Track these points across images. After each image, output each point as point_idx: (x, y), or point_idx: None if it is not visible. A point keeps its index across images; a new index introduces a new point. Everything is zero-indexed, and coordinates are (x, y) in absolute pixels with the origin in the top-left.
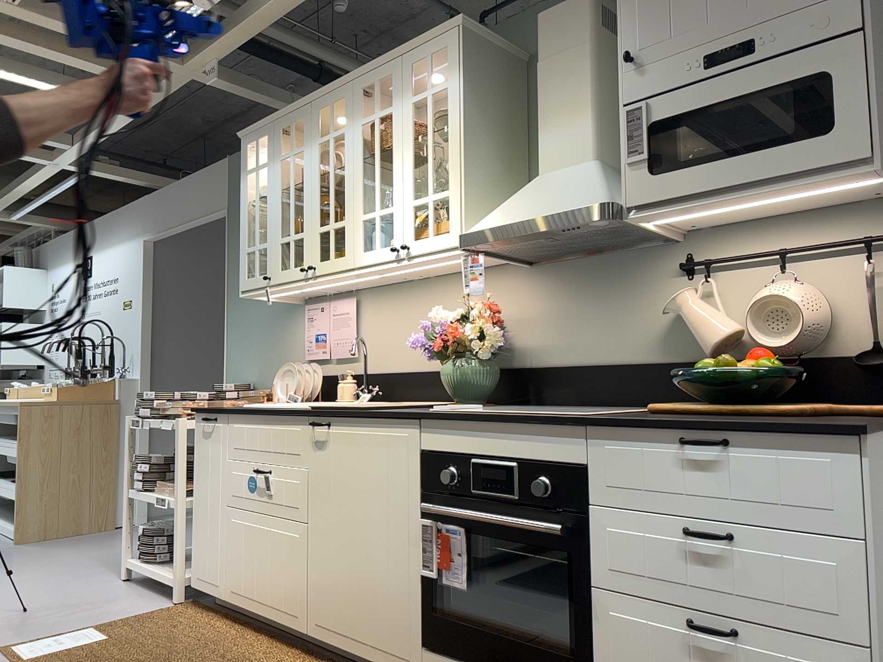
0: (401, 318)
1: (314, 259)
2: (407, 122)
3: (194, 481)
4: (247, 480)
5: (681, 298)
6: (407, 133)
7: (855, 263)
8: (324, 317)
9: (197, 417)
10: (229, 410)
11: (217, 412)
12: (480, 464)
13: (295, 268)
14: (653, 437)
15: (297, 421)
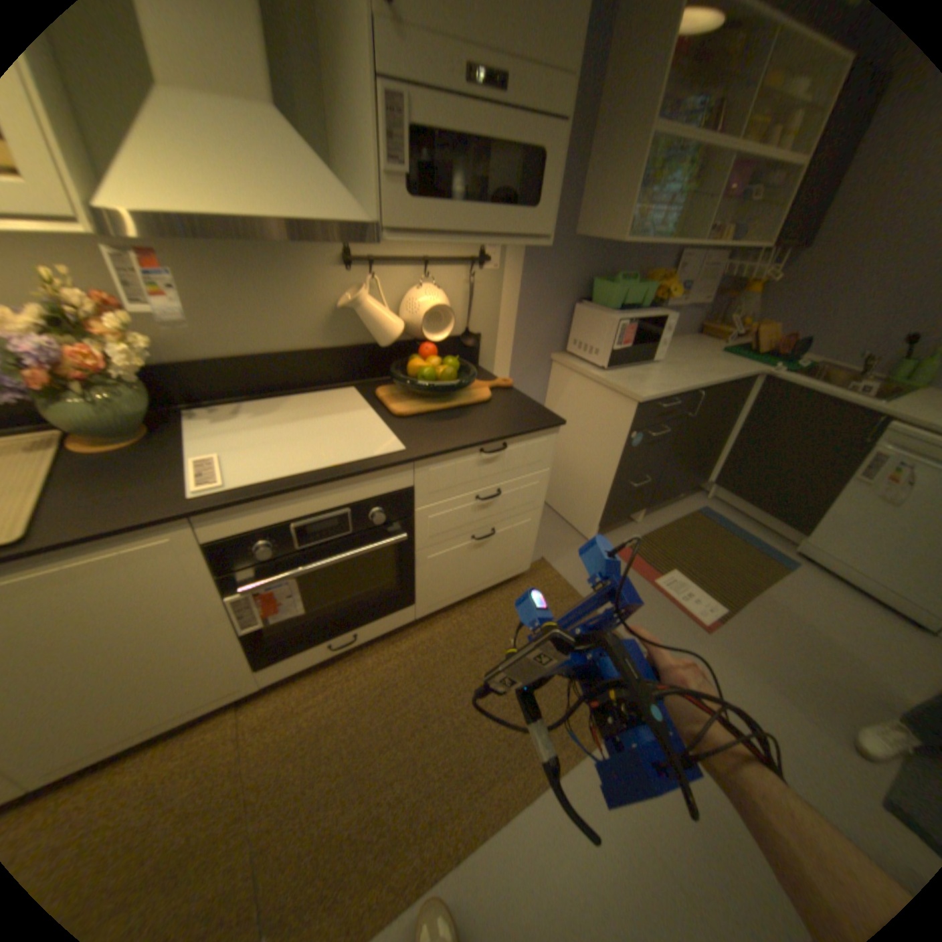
0: None
1: None
2: None
3: None
4: None
5: (363, 299)
6: None
7: (460, 275)
8: None
9: None
10: None
11: None
12: (303, 524)
13: None
14: (463, 455)
15: None
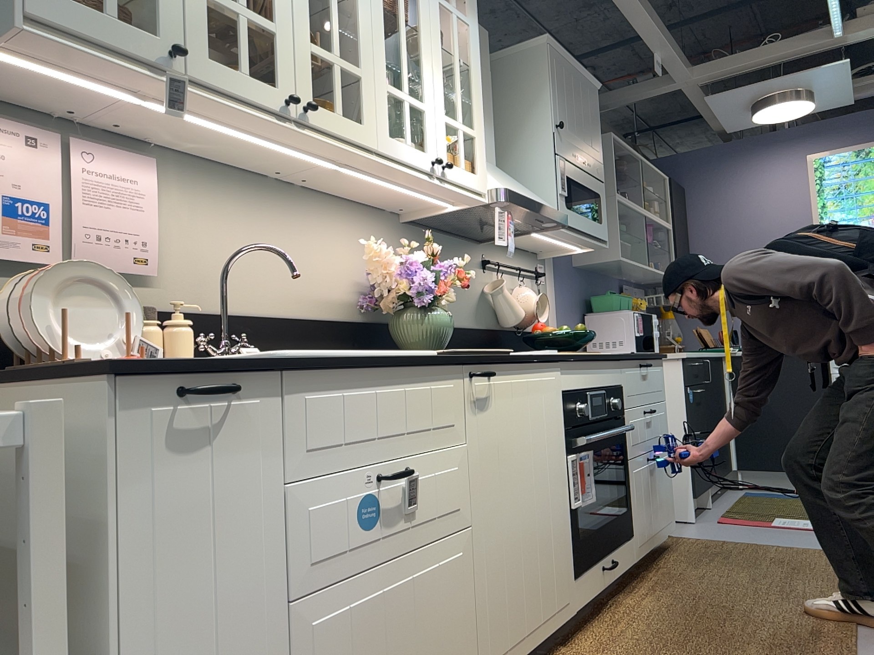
0: (249, 230)
1: (304, 92)
2: (436, 18)
3: (108, 617)
4: (352, 508)
5: (507, 285)
6: (437, 33)
7: (531, 284)
8: (45, 165)
9: (118, 393)
10: (295, 361)
11: (247, 369)
12: (592, 394)
13: (258, 82)
14: (636, 365)
15: (447, 374)
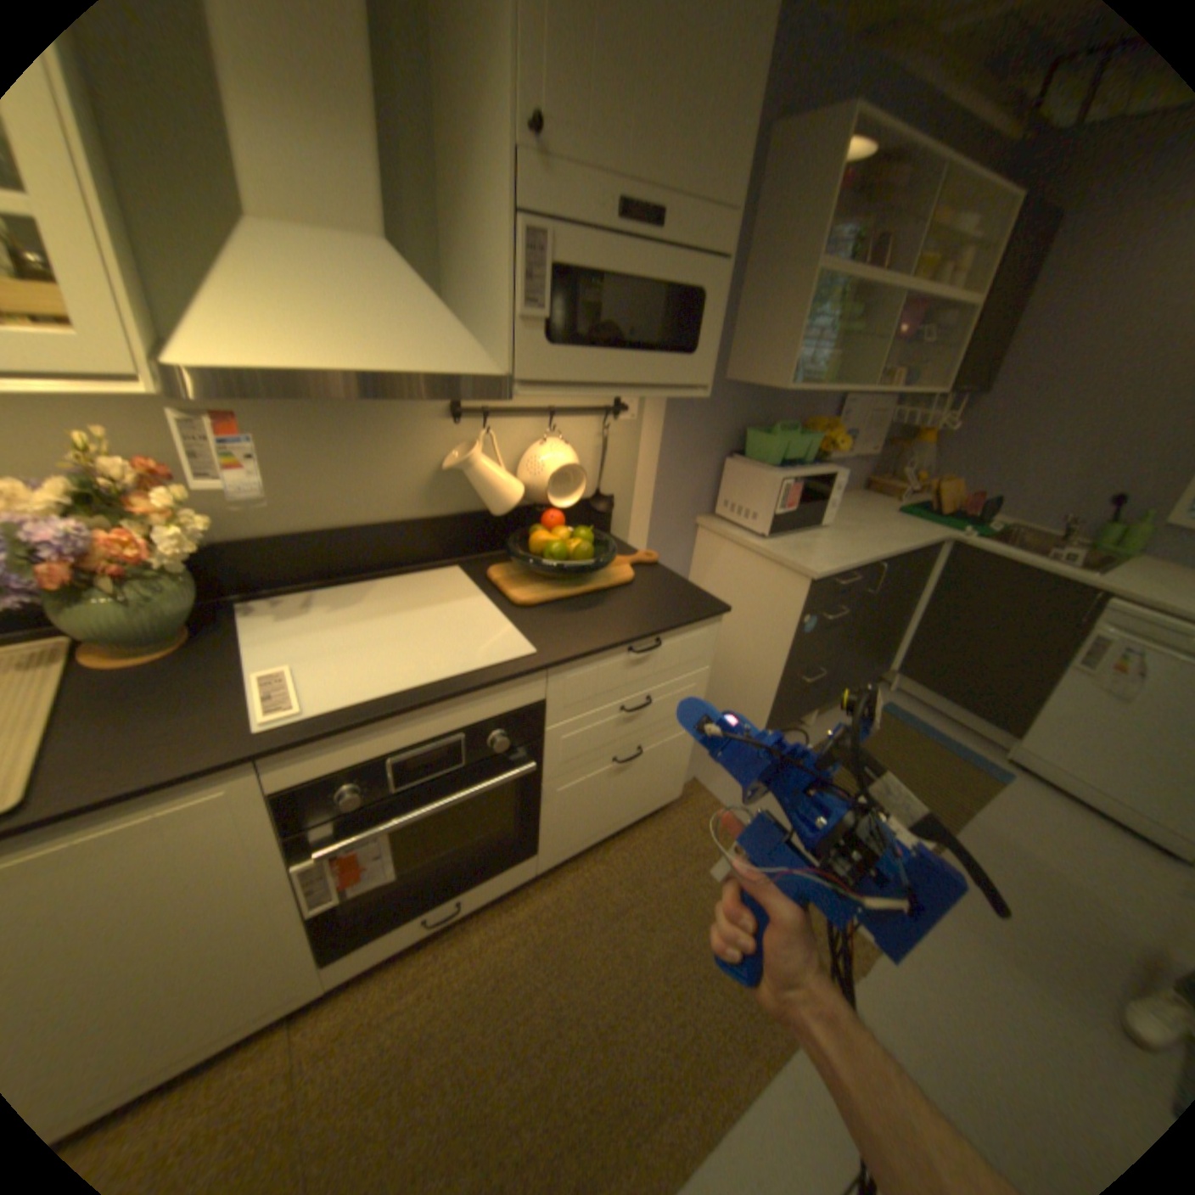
0: None
1: None
2: None
3: None
4: None
5: (475, 457)
6: None
7: (591, 424)
8: None
9: None
10: None
11: None
12: (401, 758)
13: None
14: (607, 655)
15: None
